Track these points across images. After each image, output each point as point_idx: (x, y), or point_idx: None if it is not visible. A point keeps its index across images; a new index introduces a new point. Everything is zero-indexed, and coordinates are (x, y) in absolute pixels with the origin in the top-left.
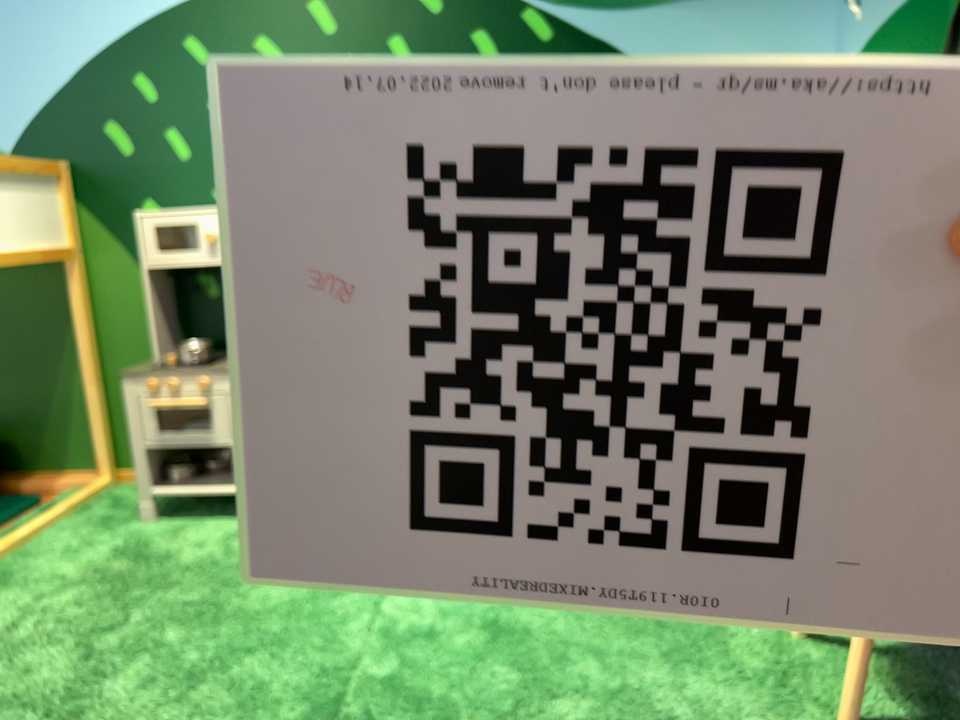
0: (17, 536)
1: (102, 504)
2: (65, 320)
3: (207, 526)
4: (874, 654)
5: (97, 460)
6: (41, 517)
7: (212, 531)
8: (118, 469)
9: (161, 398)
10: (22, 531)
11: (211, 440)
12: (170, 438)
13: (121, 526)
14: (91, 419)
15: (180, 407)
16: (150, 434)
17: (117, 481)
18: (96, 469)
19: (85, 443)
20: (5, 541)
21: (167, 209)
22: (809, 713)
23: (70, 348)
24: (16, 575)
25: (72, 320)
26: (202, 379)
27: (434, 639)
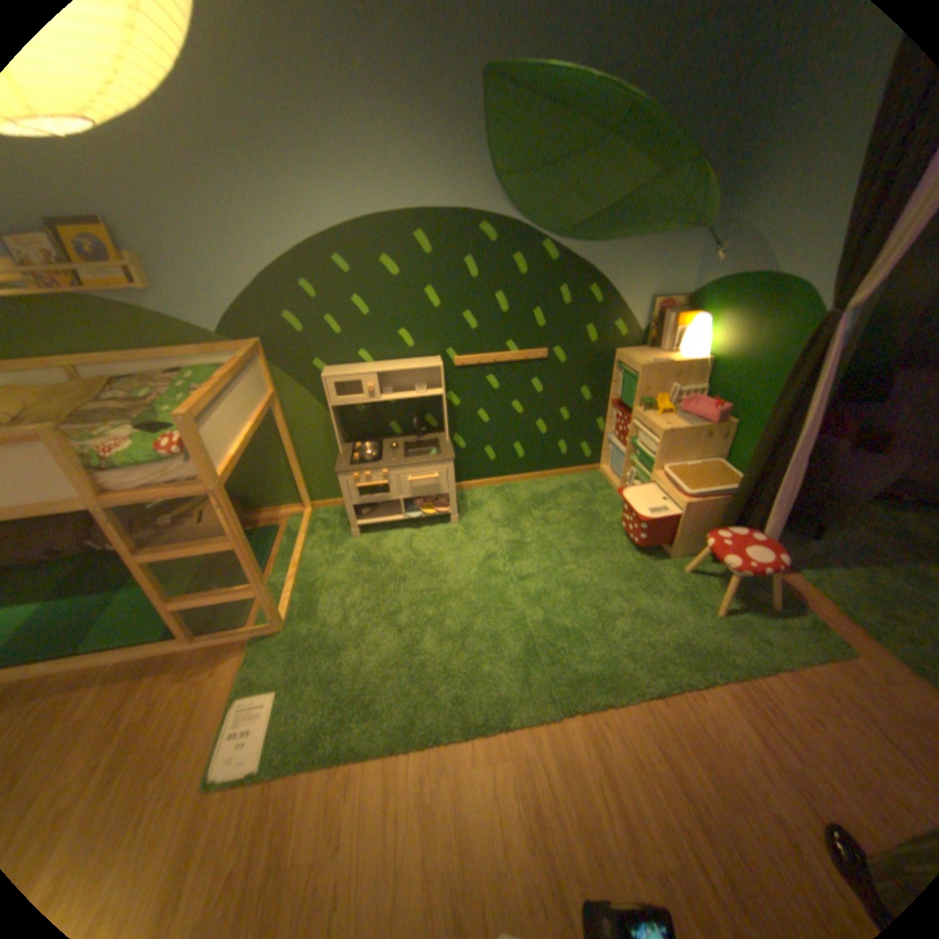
0: (297, 559)
1: (318, 526)
2: (271, 431)
3: (390, 536)
4: (713, 577)
5: (303, 501)
6: (297, 542)
7: (395, 539)
8: (313, 502)
9: (361, 482)
10: (296, 555)
11: (389, 498)
12: (362, 497)
13: (343, 541)
14: (297, 482)
15: (373, 486)
16: (351, 496)
17: (313, 508)
18: (300, 504)
19: (291, 491)
20: (293, 563)
21: (329, 365)
22: (702, 609)
23: (276, 445)
24: (315, 583)
25: (275, 430)
26: (384, 471)
27: (546, 594)
